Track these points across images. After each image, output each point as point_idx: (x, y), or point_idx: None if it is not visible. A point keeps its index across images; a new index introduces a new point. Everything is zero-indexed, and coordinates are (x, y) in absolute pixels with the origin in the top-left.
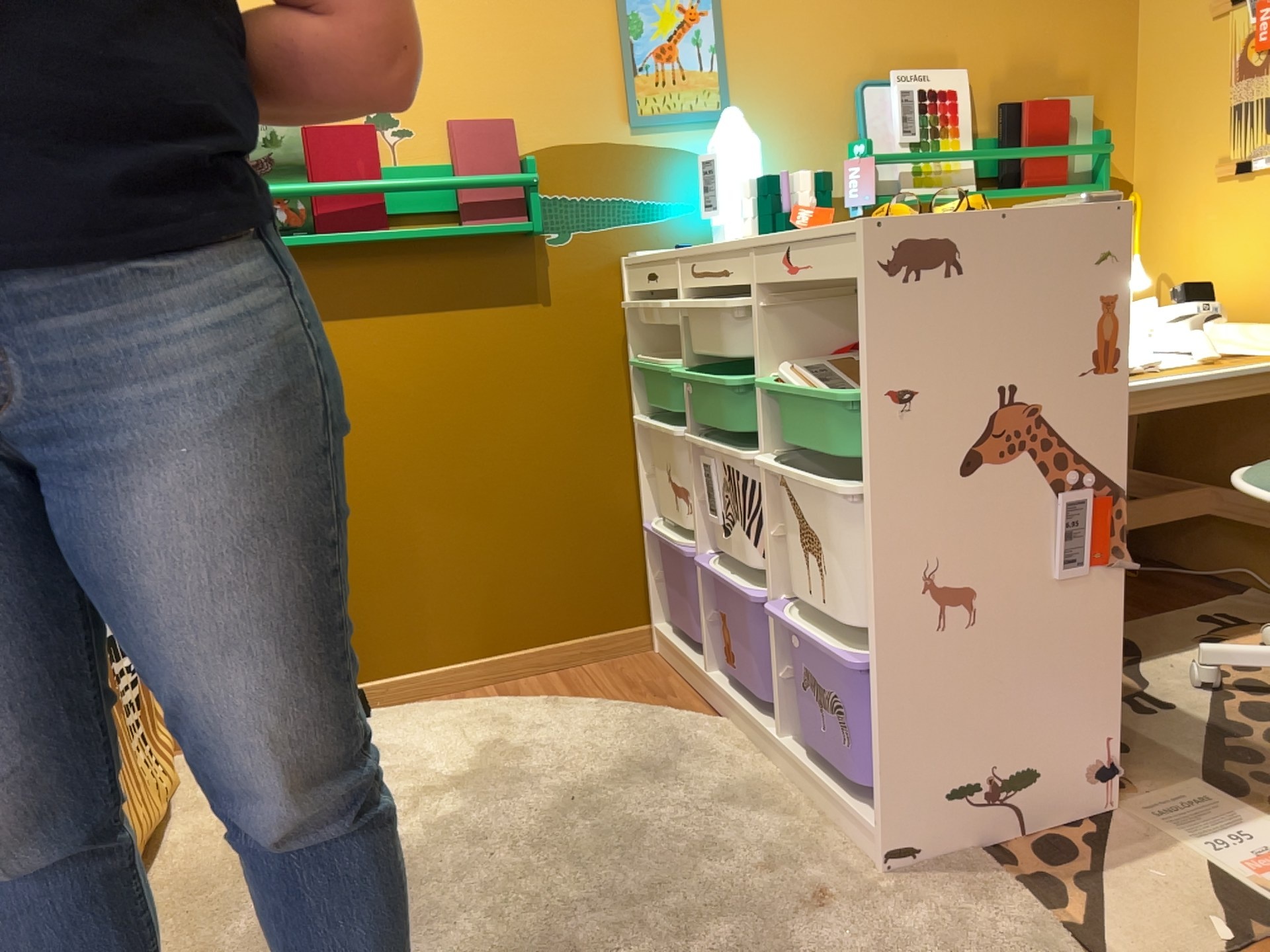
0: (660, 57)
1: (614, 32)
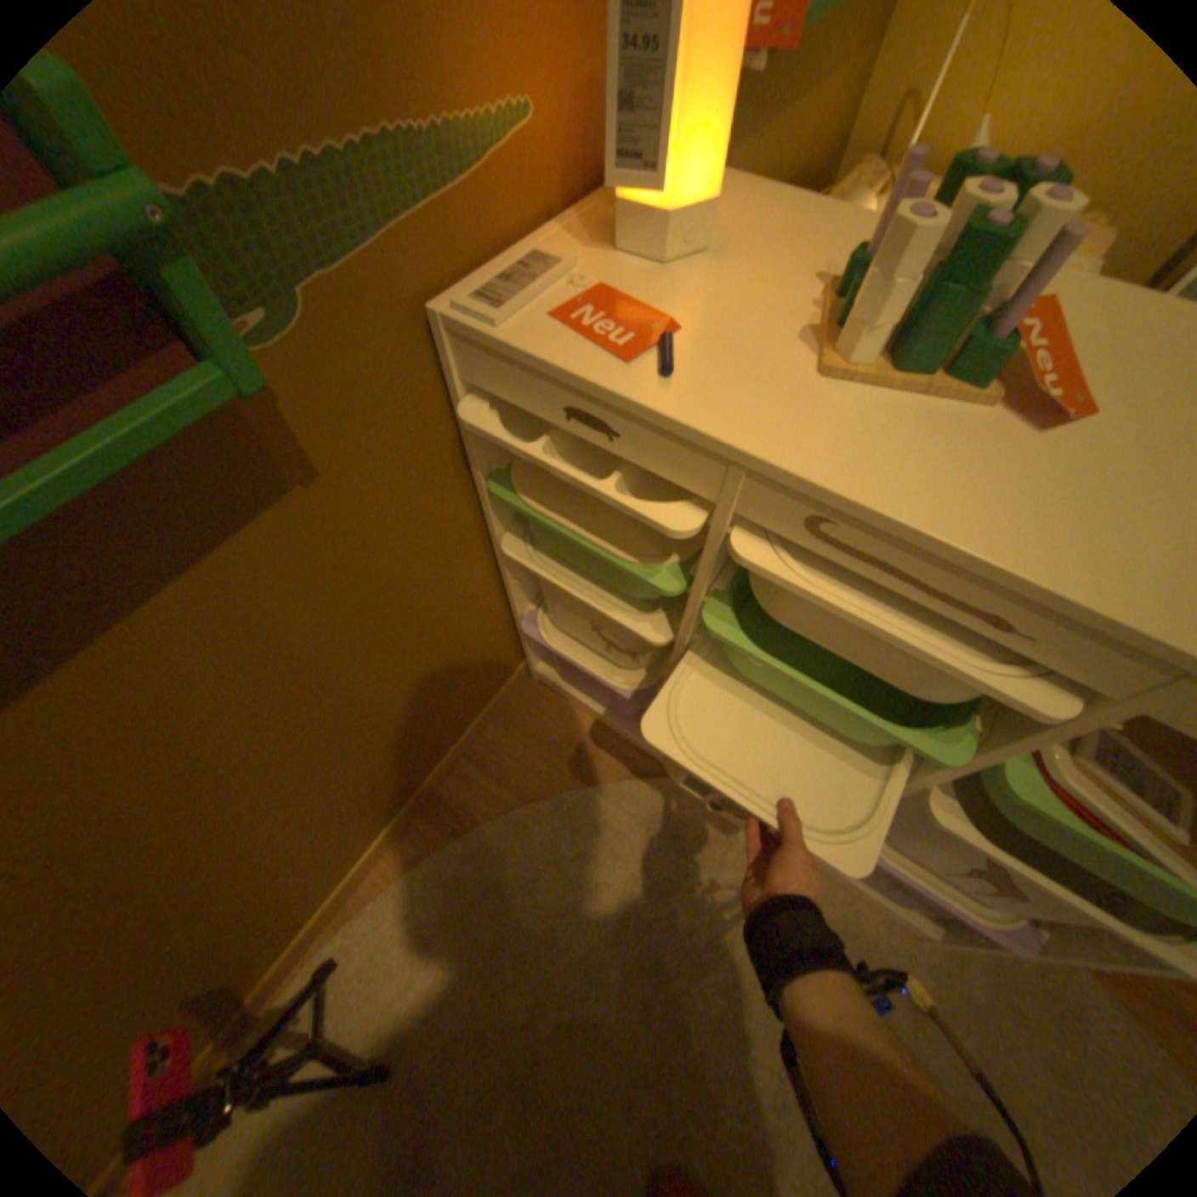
0: None
1: None
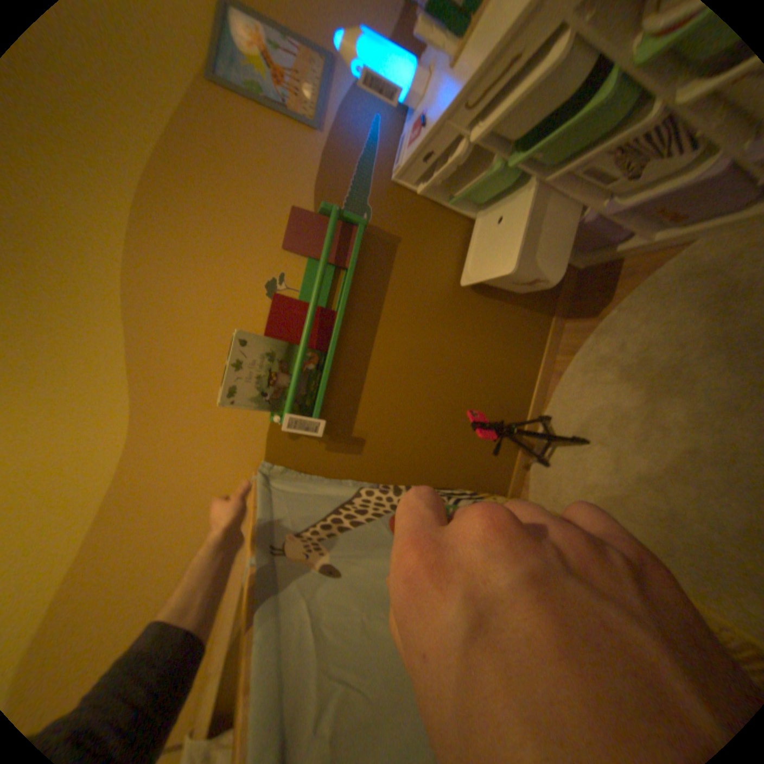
0: (277, 80)
1: (253, 105)
